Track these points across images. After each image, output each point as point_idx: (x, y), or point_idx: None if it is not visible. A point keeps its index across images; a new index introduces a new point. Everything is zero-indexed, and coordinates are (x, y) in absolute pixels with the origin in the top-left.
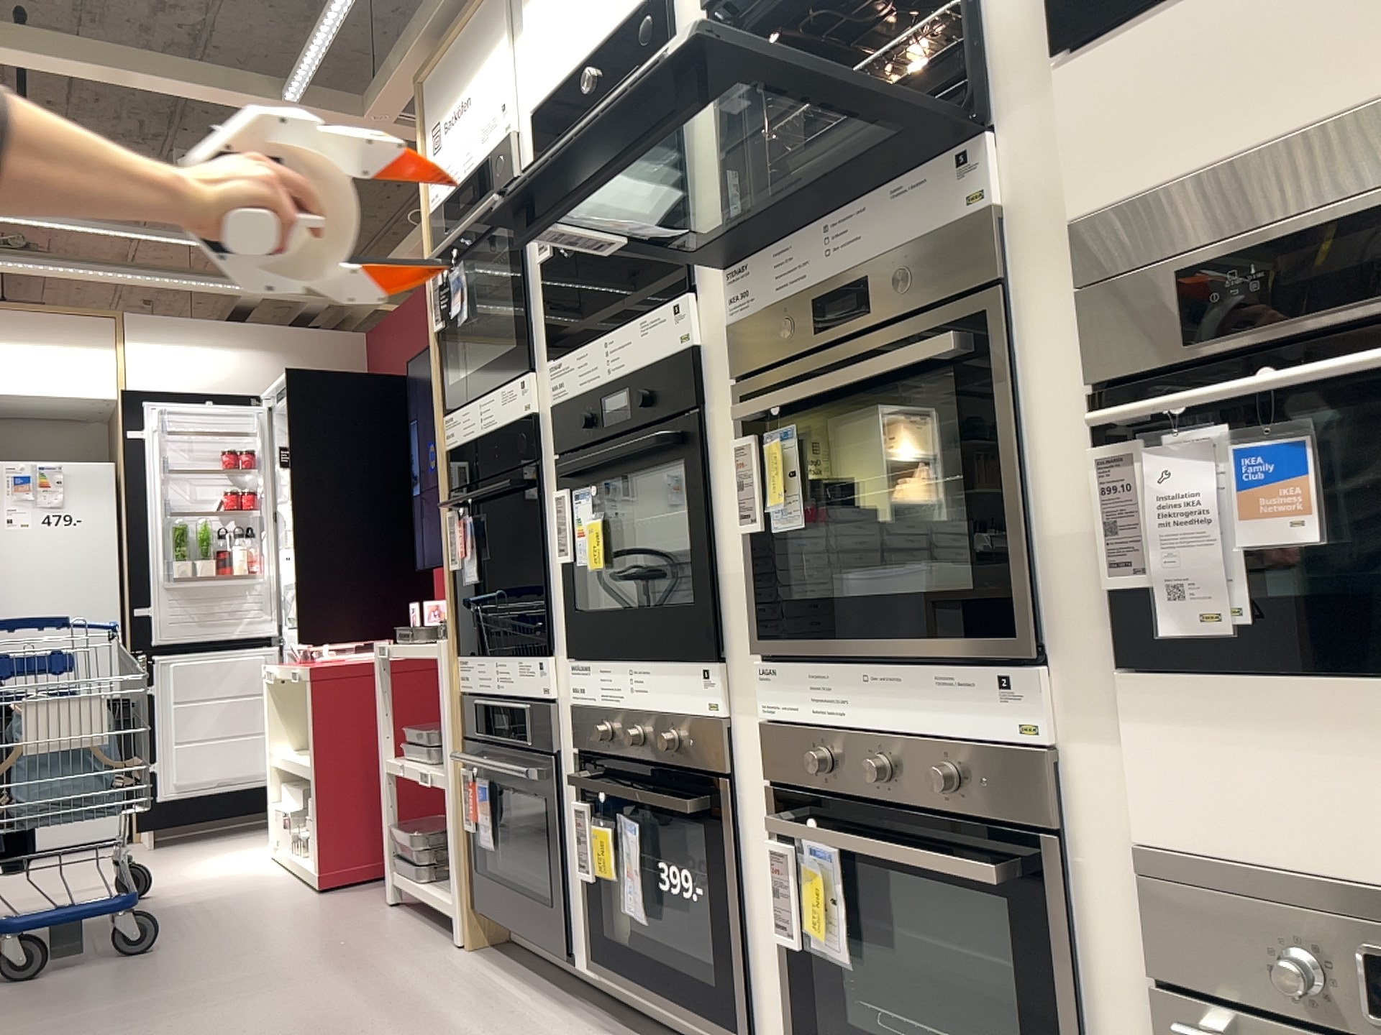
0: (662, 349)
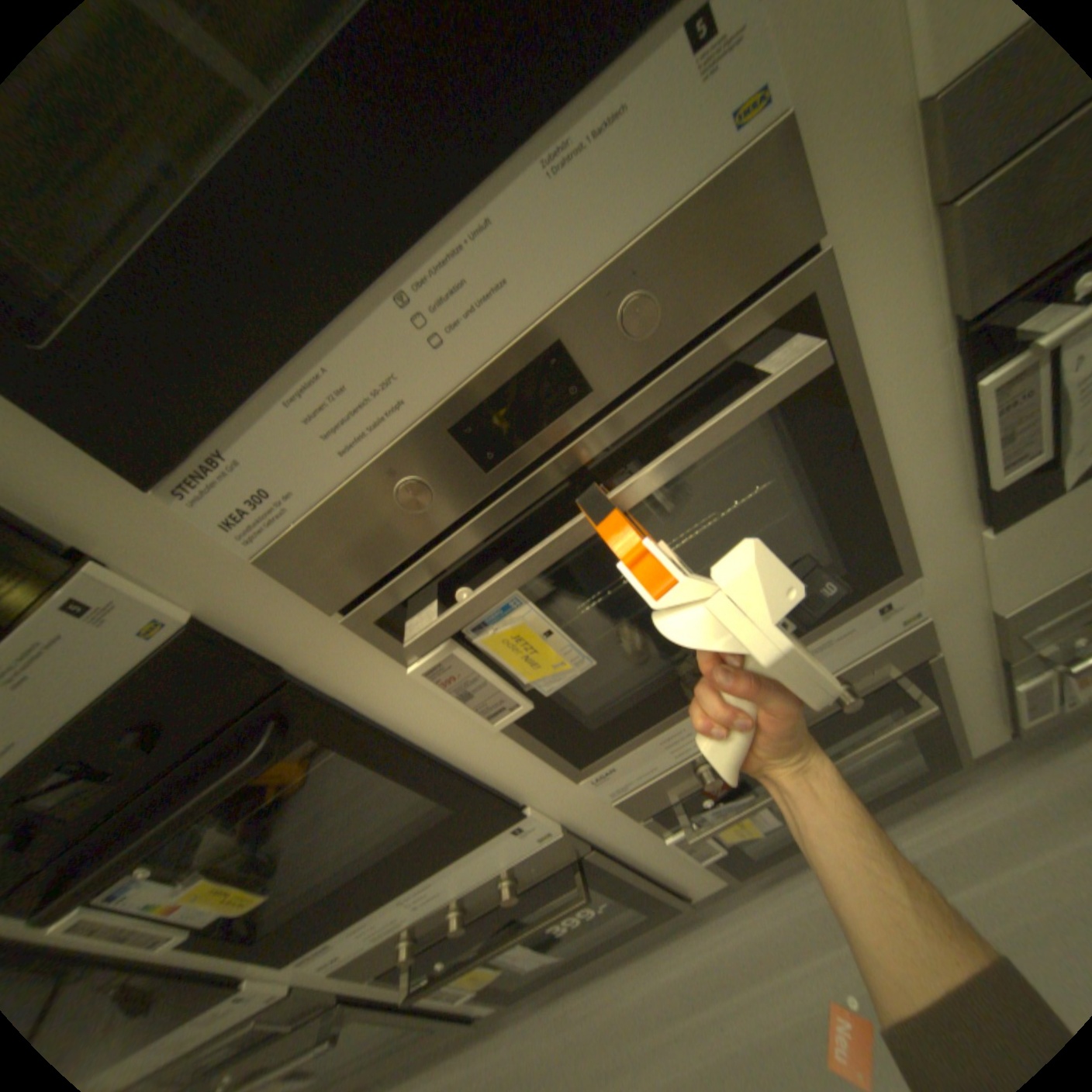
0: (100, 670)
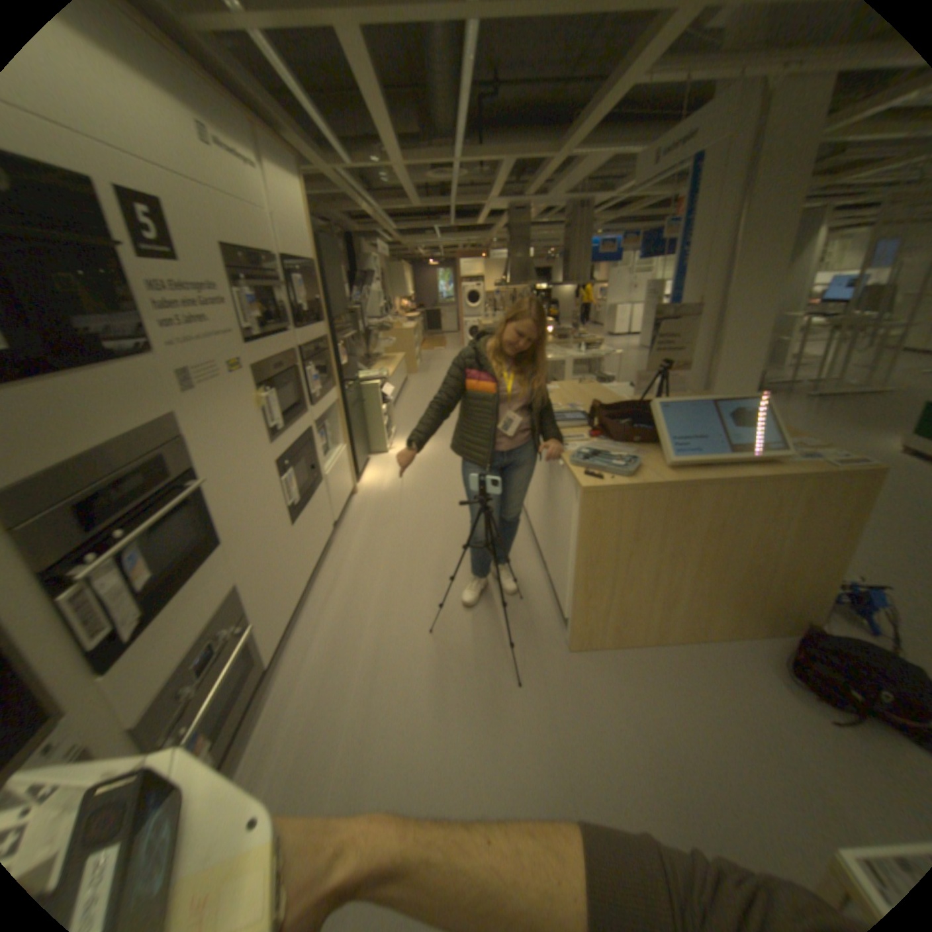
0: None
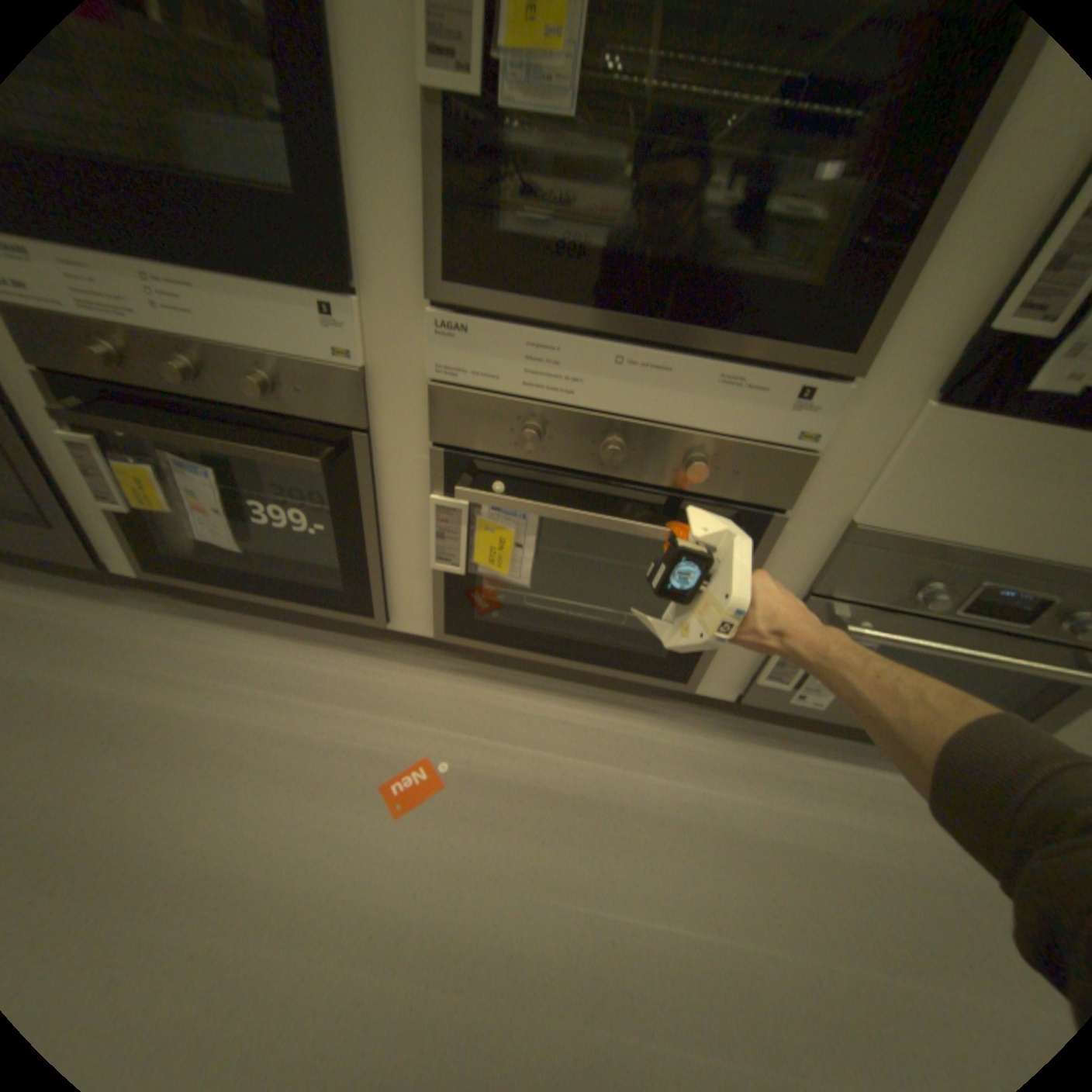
0: None
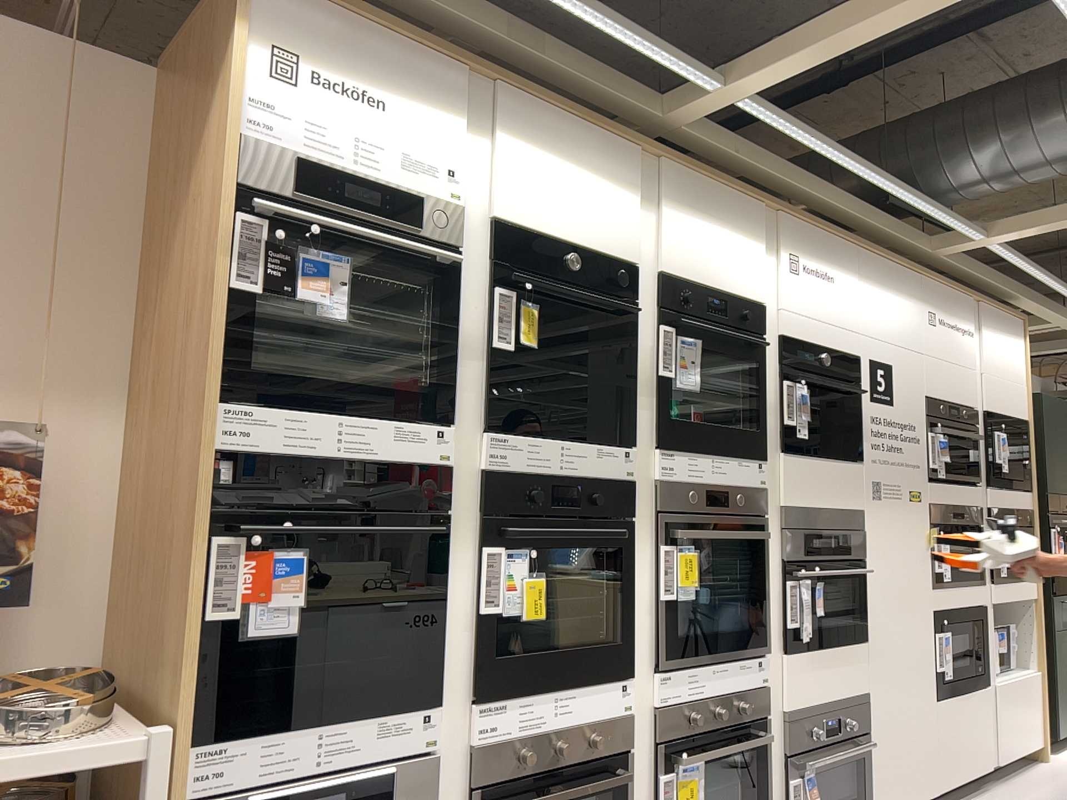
0: (611, 471)
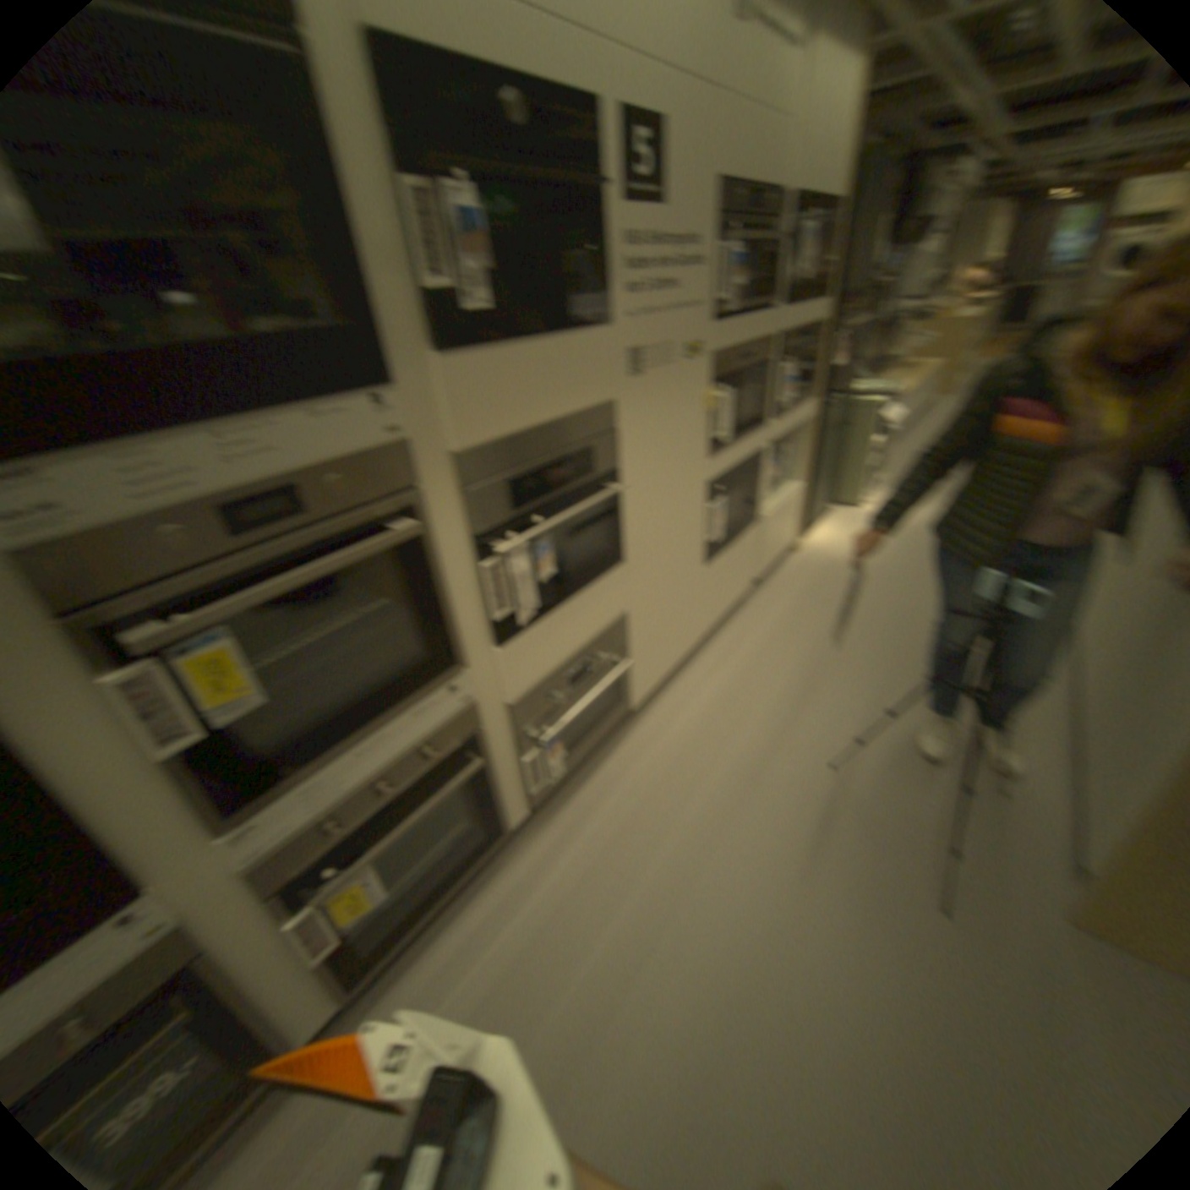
0: None
